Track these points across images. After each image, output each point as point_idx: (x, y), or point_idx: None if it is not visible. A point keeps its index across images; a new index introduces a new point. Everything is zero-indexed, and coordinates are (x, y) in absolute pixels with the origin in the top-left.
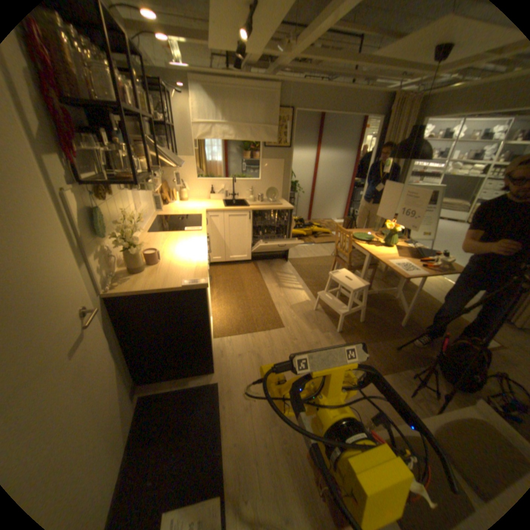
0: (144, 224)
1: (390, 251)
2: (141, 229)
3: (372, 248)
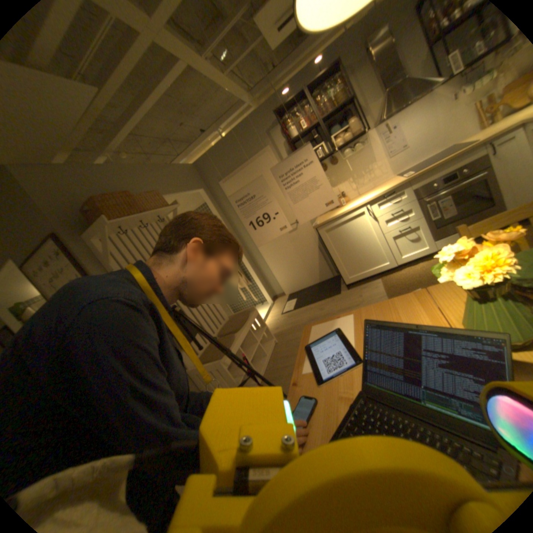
0: (413, 164)
1: (410, 319)
2: (399, 171)
3: (440, 294)
